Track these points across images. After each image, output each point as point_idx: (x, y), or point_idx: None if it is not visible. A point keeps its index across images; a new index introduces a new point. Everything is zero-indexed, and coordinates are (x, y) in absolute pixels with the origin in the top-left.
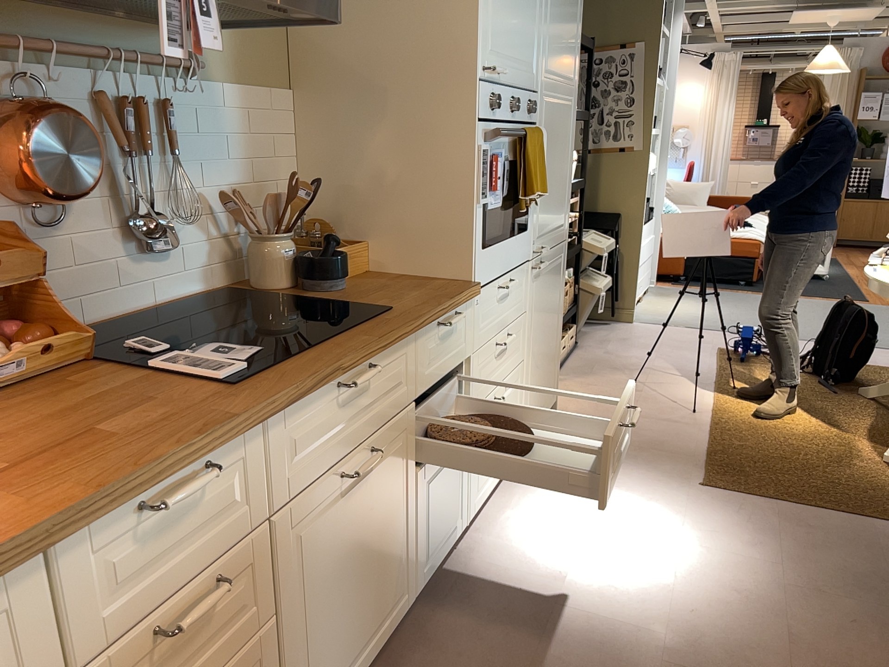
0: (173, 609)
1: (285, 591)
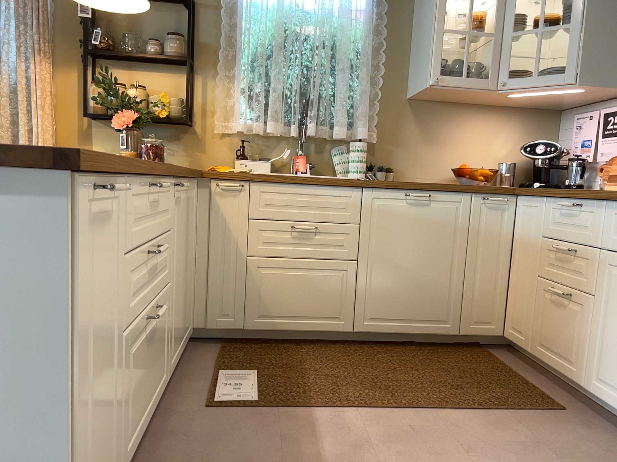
0: (565, 246)
1: (602, 293)
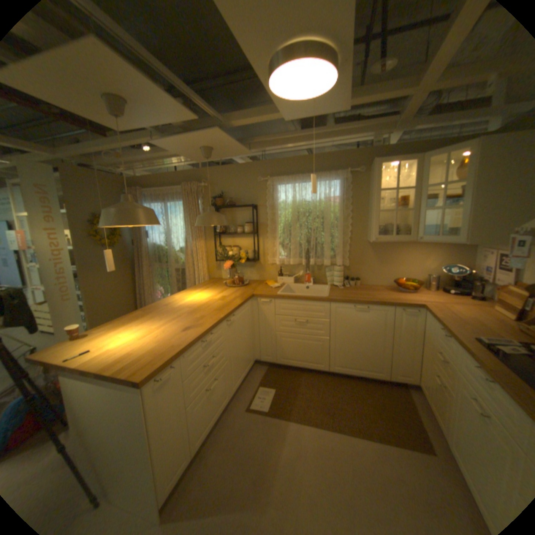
0: (444, 355)
1: (458, 397)
